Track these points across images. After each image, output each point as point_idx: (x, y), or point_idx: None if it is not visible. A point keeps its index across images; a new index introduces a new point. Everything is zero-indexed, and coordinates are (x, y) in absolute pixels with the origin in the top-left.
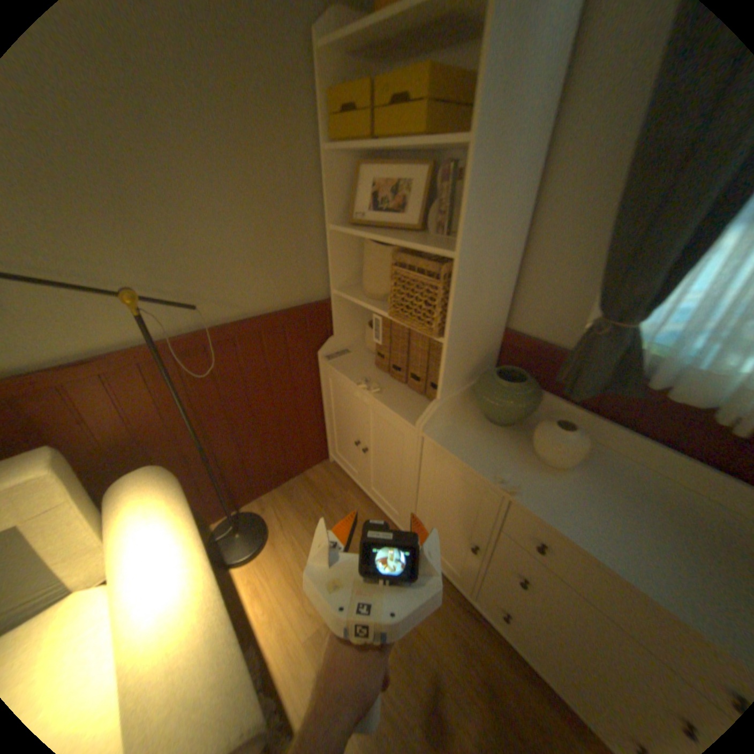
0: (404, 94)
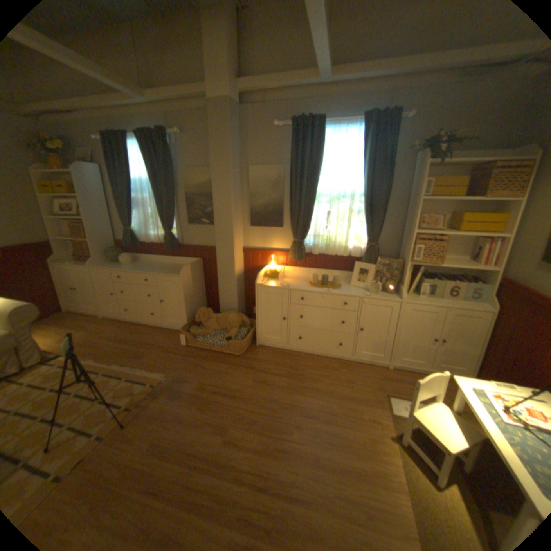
0: (60, 186)
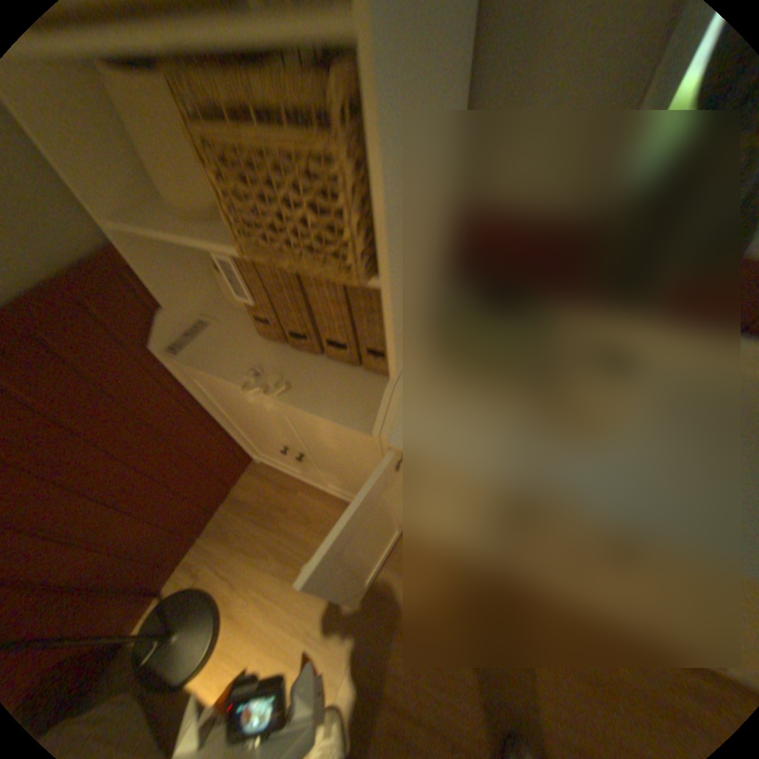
0: None
